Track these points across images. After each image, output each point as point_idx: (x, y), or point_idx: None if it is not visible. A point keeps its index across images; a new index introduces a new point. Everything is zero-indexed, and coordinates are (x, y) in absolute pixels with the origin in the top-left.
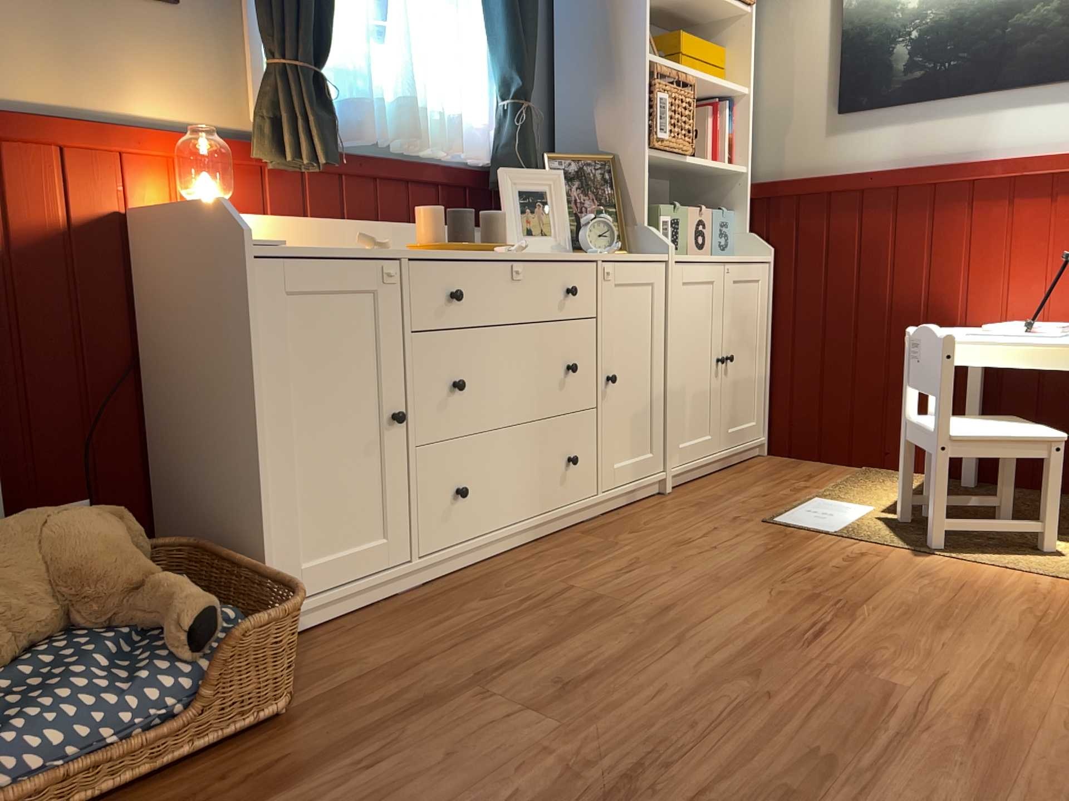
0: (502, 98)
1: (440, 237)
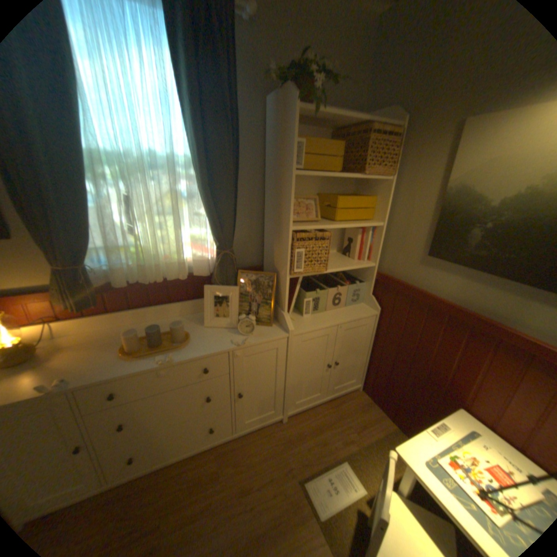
0: (215, 245)
1: (133, 348)
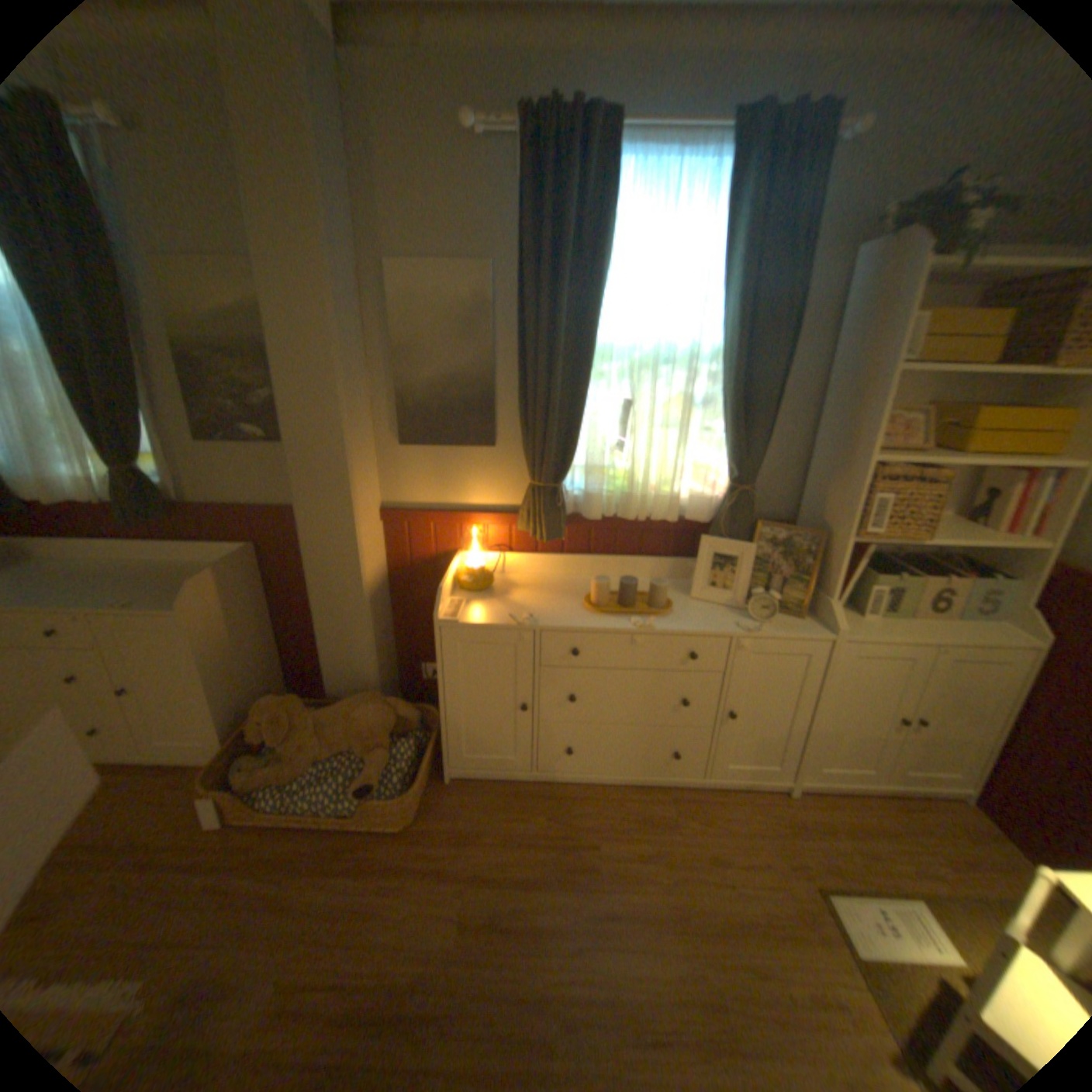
0: (729, 477)
1: (602, 601)
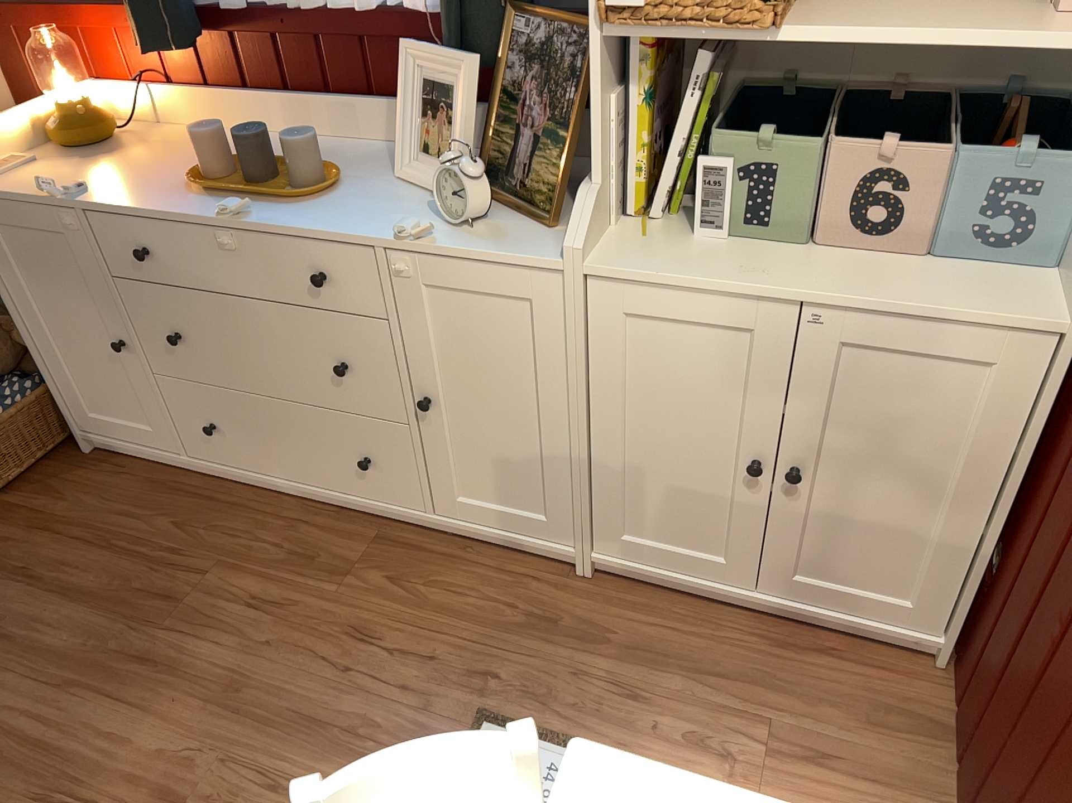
0: None
1: (211, 166)
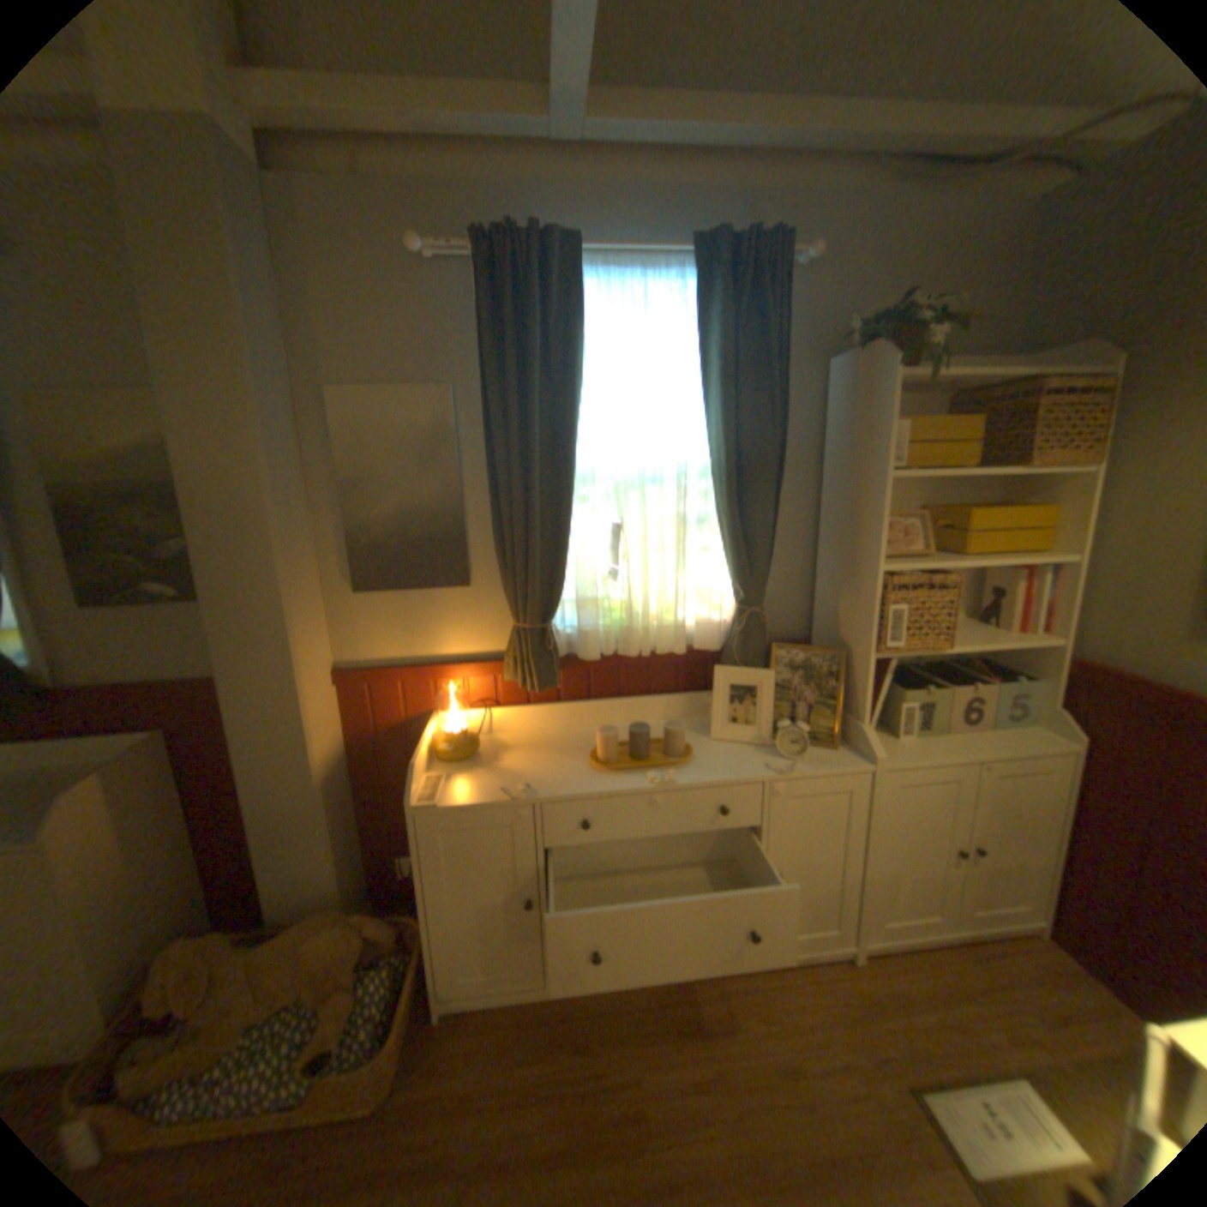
0: (734, 599)
1: (611, 756)
